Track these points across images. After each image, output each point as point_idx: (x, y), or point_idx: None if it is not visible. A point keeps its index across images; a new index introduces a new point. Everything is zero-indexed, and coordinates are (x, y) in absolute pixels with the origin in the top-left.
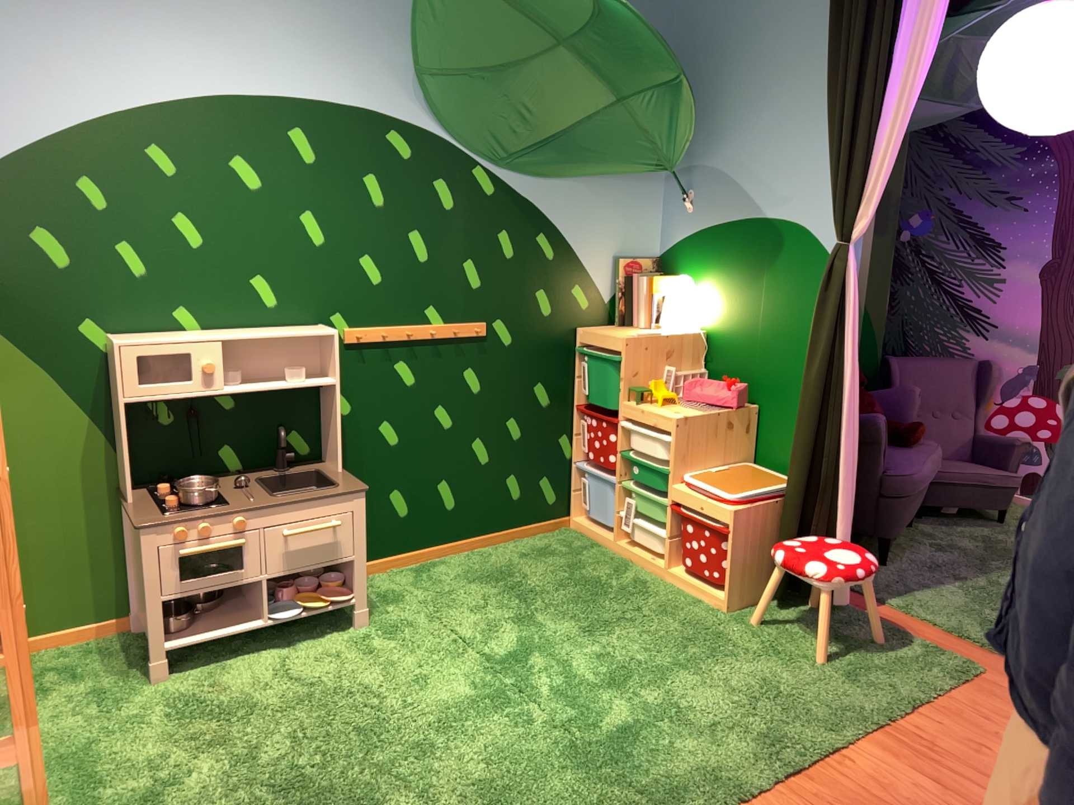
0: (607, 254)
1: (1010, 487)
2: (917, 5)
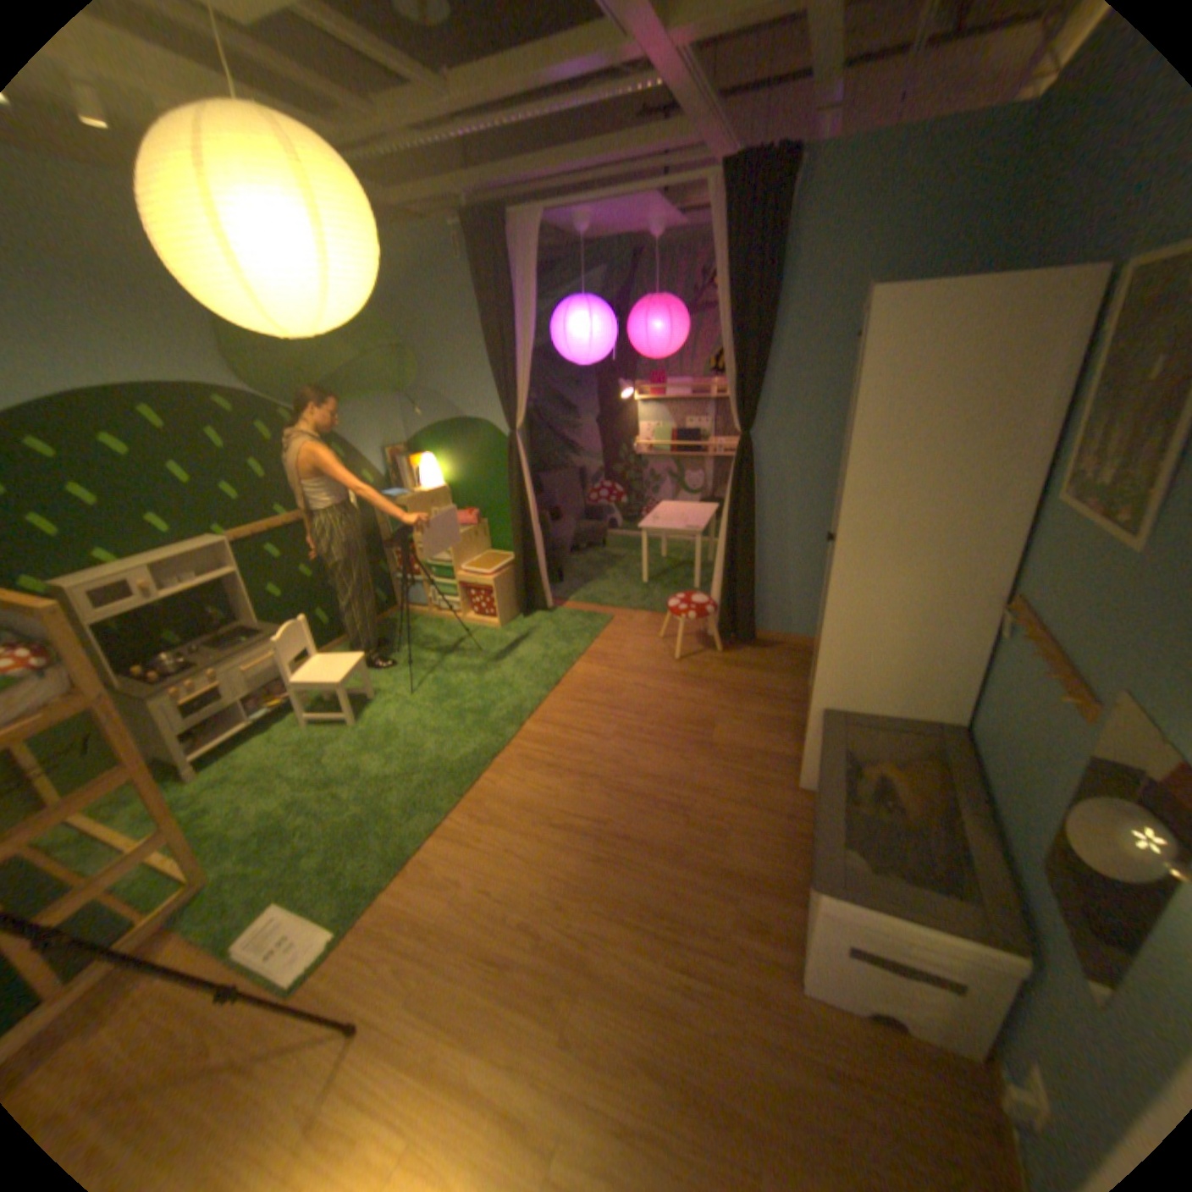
0: (376, 450)
1: (606, 530)
2: (522, 305)
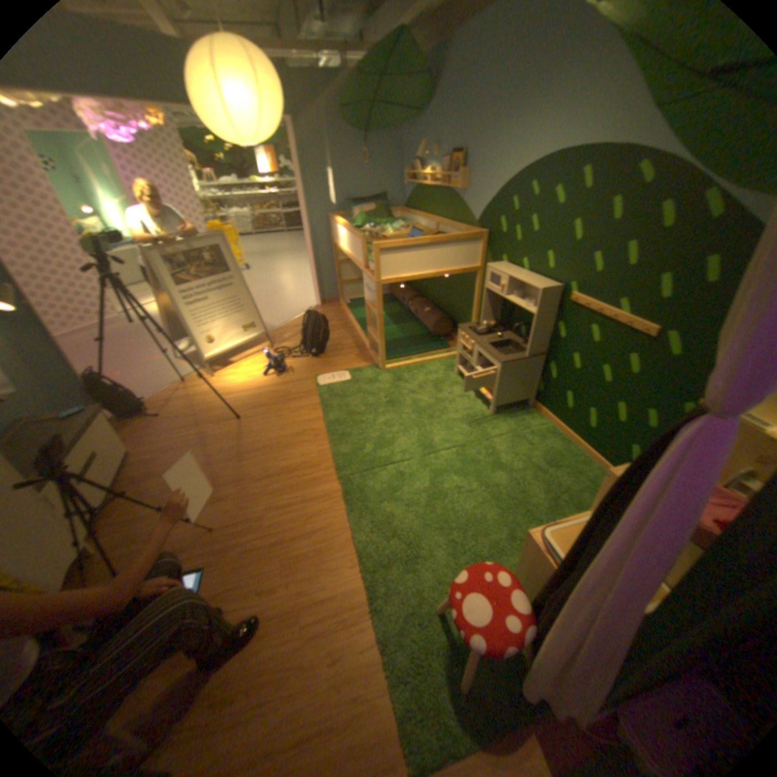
0: None
1: None
2: None
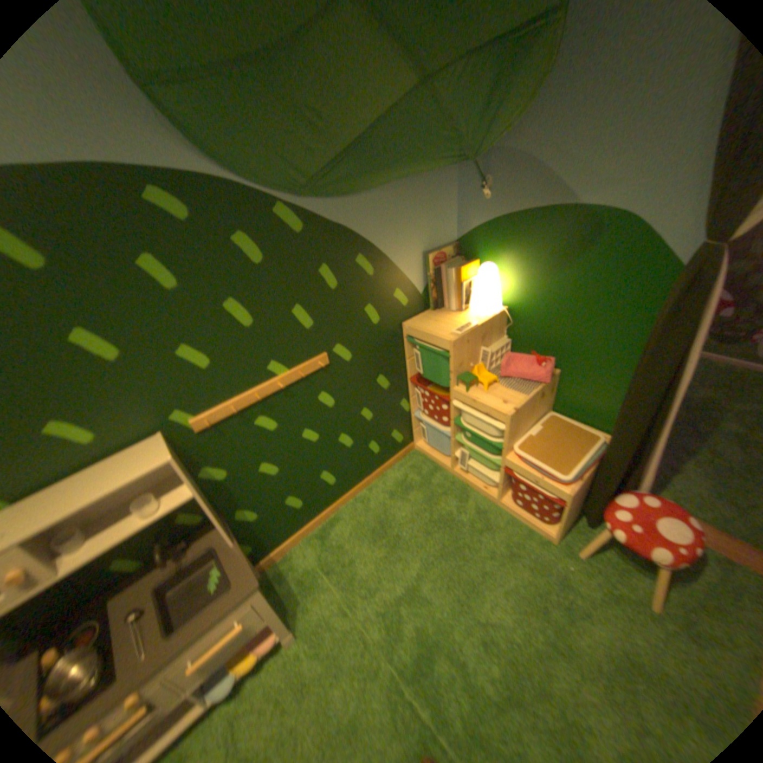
0: (417, 253)
1: None
2: None
